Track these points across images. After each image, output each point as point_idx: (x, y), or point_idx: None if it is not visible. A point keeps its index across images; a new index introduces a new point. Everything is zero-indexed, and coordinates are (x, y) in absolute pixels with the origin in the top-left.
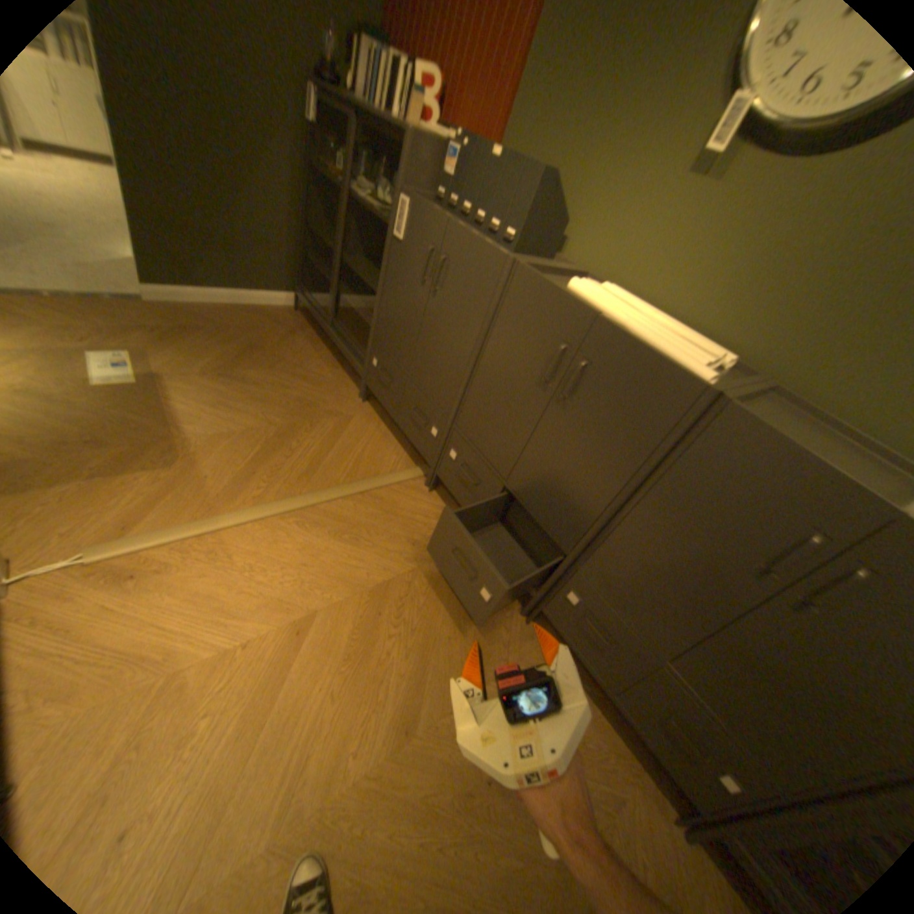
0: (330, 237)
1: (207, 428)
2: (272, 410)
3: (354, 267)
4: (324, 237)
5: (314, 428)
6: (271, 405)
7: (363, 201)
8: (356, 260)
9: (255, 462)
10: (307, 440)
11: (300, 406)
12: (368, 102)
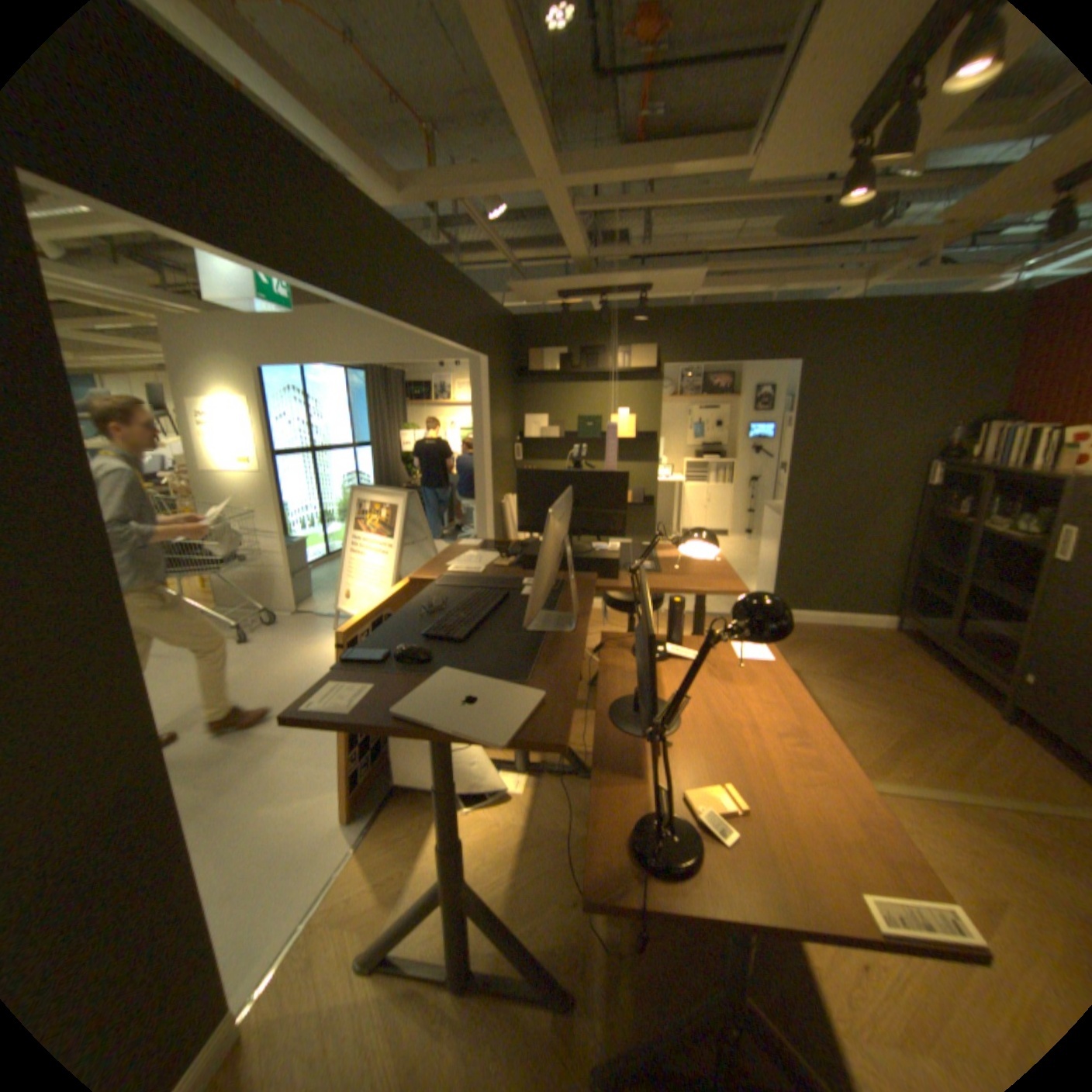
0: (953, 567)
1: (846, 716)
2: (902, 714)
3: (992, 590)
4: (946, 567)
5: (954, 739)
6: (900, 710)
7: (1005, 535)
8: (992, 584)
9: (898, 752)
10: (948, 748)
11: (931, 716)
12: (1003, 462)
